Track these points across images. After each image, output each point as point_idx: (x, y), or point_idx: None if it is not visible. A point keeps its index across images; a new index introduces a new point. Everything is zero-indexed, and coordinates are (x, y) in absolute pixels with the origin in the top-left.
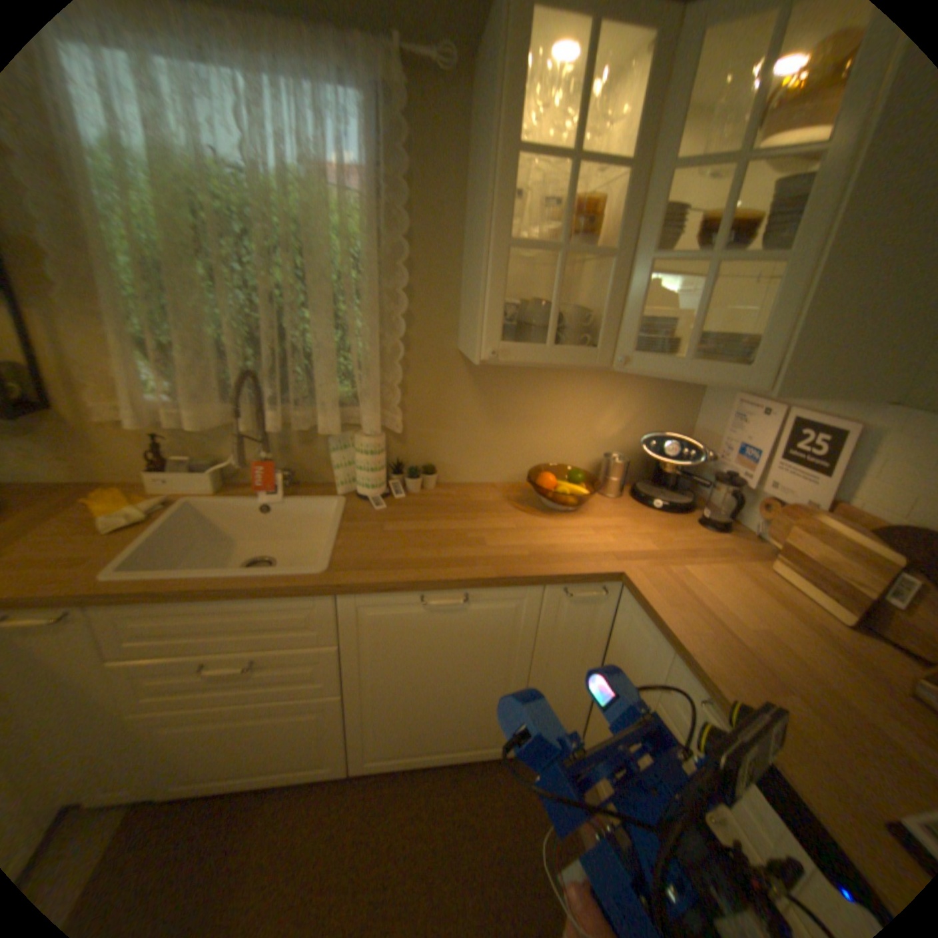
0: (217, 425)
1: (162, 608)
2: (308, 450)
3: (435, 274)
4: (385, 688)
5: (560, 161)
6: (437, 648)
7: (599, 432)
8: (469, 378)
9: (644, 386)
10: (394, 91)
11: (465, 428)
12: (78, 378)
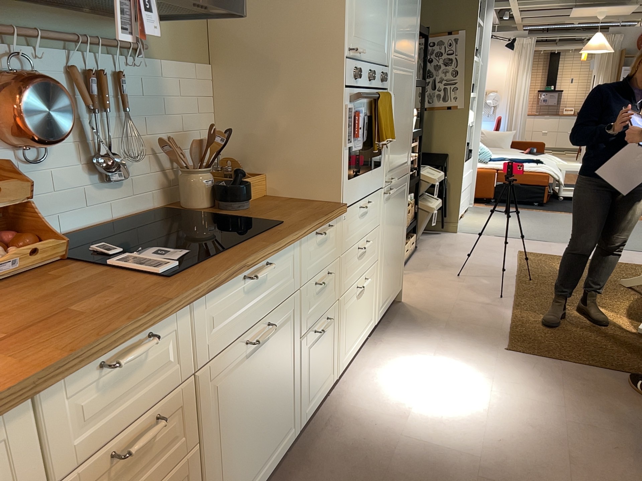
0: None
1: None
2: None
3: None
4: None
5: None
6: None
7: None
8: None
9: None
10: None
11: None
12: None
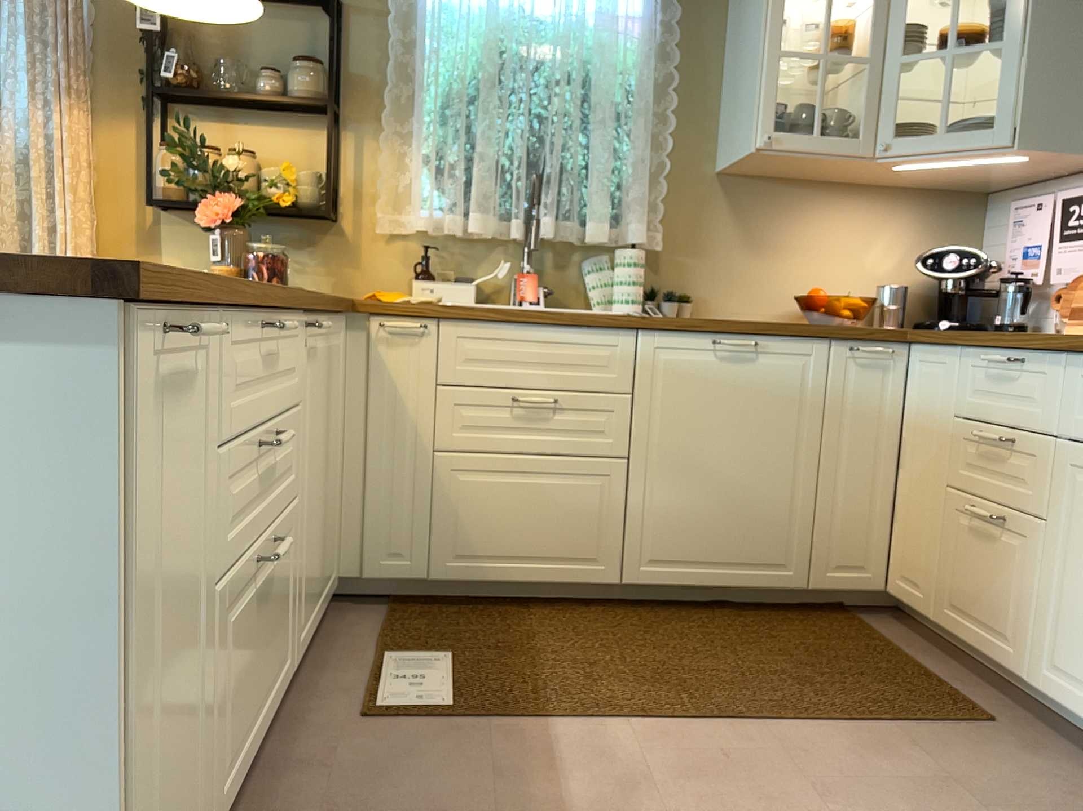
0: (480, 243)
1: (499, 327)
2: (562, 273)
3: (697, 103)
4: (673, 451)
5: (810, 6)
6: (727, 405)
7: (871, 265)
8: (728, 202)
9: (914, 215)
10: None
11: (724, 256)
12: (381, 188)
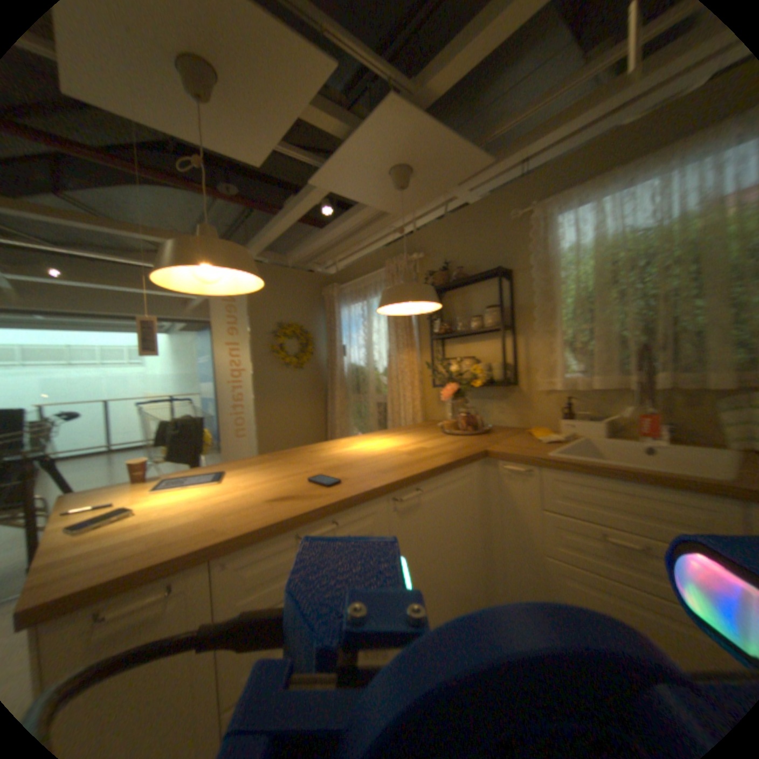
0: (615, 391)
1: (590, 478)
2: (696, 412)
3: None
4: None
5: None
6: None
7: None
8: None
9: None
10: None
11: None
12: (539, 365)
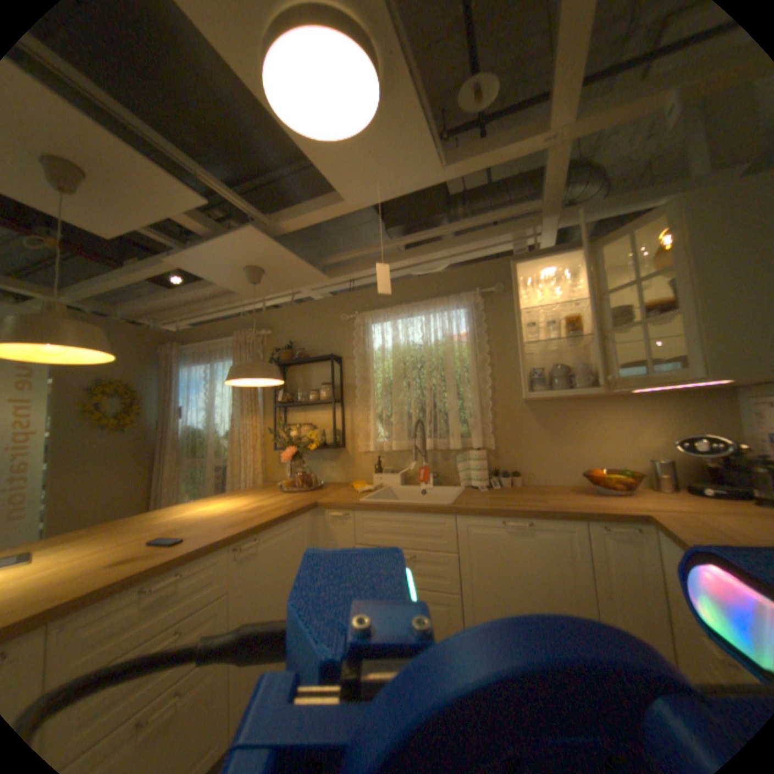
0: (405, 451)
1: (382, 514)
2: (446, 464)
3: (506, 367)
4: (488, 593)
5: (559, 306)
6: (518, 564)
7: (644, 445)
8: (534, 417)
9: (672, 409)
10: (479, 304)
11: (537, 447)
12: (358, 431)
